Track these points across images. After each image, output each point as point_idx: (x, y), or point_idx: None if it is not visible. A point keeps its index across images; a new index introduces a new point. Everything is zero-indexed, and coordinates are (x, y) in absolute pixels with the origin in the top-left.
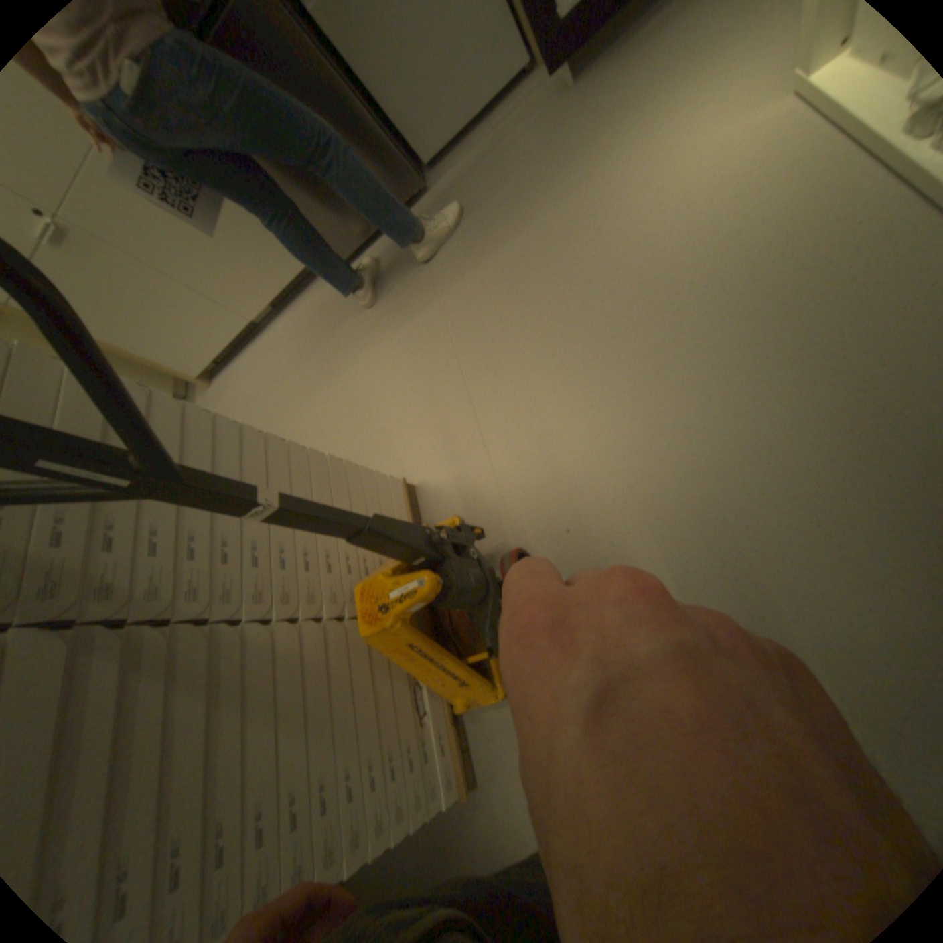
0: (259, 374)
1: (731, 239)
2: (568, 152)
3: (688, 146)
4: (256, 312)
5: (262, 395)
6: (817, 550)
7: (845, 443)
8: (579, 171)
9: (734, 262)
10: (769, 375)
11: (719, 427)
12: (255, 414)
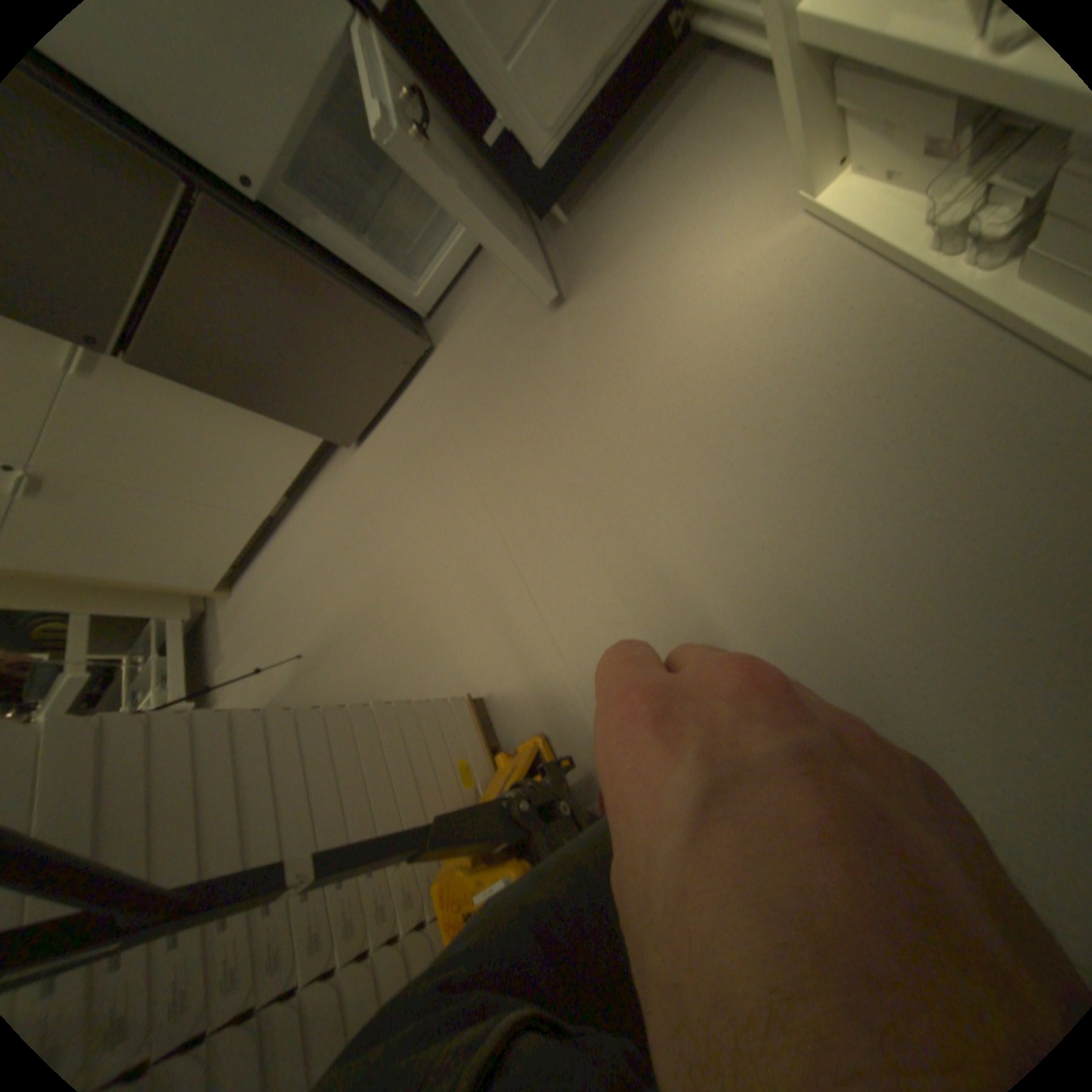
0: (285, 576)
1: (777, 376)
2: (578, 296)
3: (706, 277)
4: (270, 508)
5: (291, 601)
6: (970, 742)
7: (967, 605)
8: (594, 315)
9: (787, 402)
10: (858, 530)
11: (817, 596)
12: (287, 625)
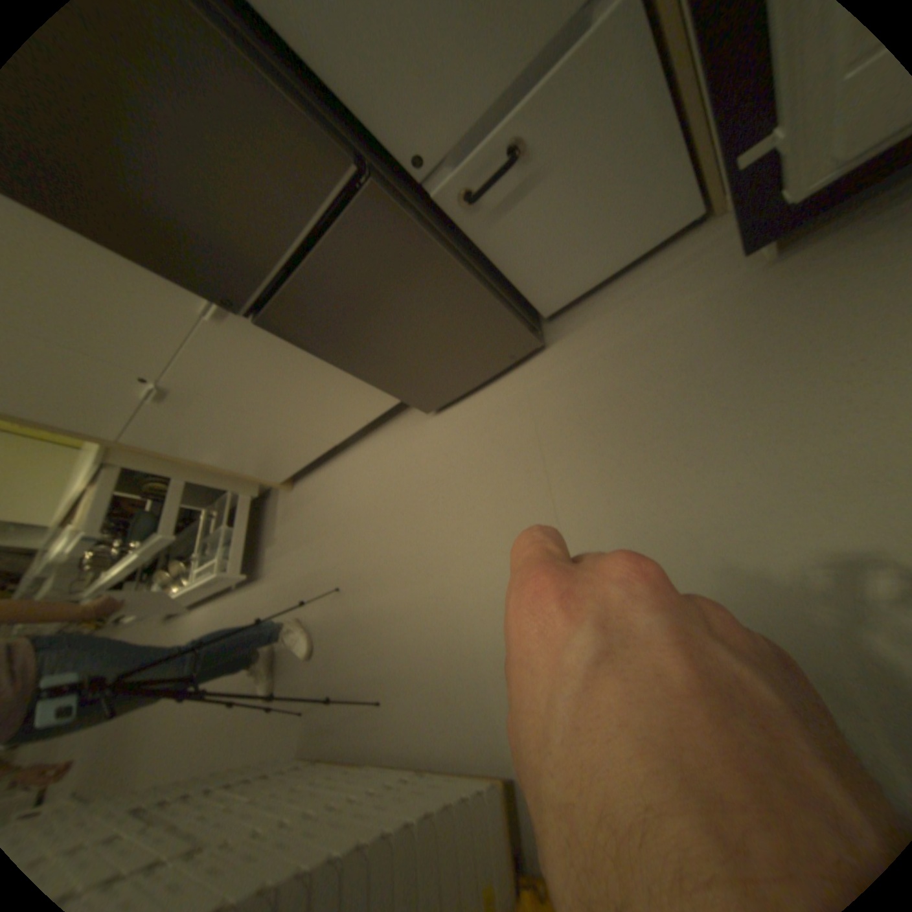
0: (338, 499)
1: None
2: (768, 368)
3: None
4: (341, 437)
5: (339, 527)
6: None
7: None
8: (788, 406)
9: None
10: None
11: None
12: (331, 547)
